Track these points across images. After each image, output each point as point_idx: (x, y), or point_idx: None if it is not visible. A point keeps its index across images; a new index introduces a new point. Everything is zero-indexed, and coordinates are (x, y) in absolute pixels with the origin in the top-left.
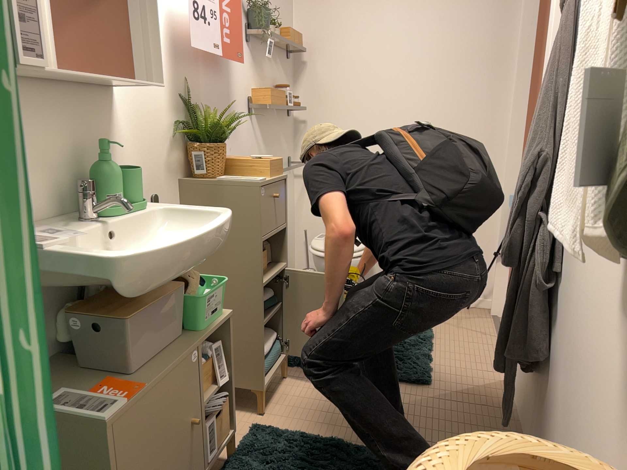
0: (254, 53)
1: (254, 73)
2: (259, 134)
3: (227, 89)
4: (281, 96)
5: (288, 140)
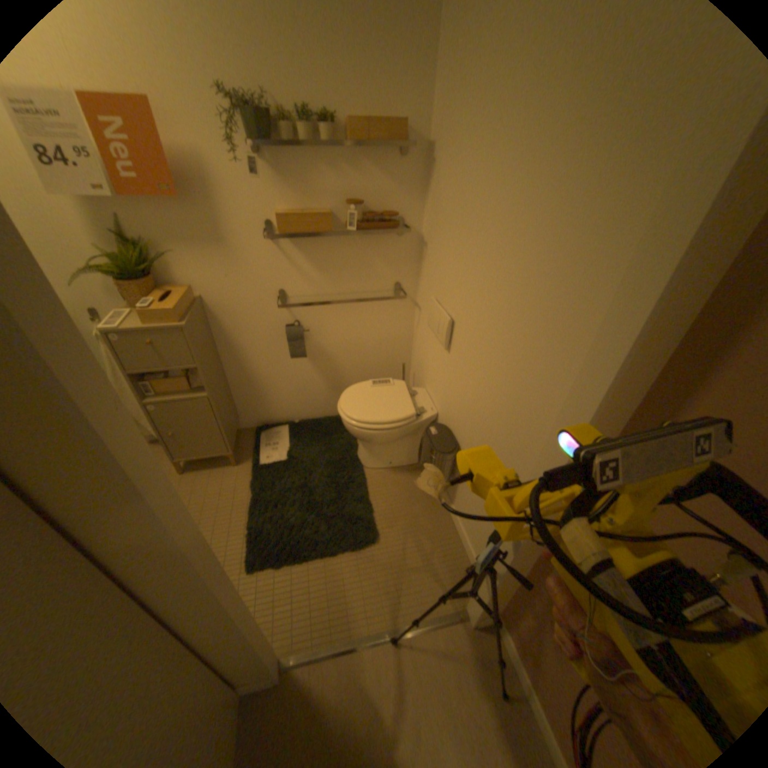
0: (277, 162)
1: (281, 189)
2: (300, 259)
3: (206, 215)
4: (313, 219)
5: (395, 264)
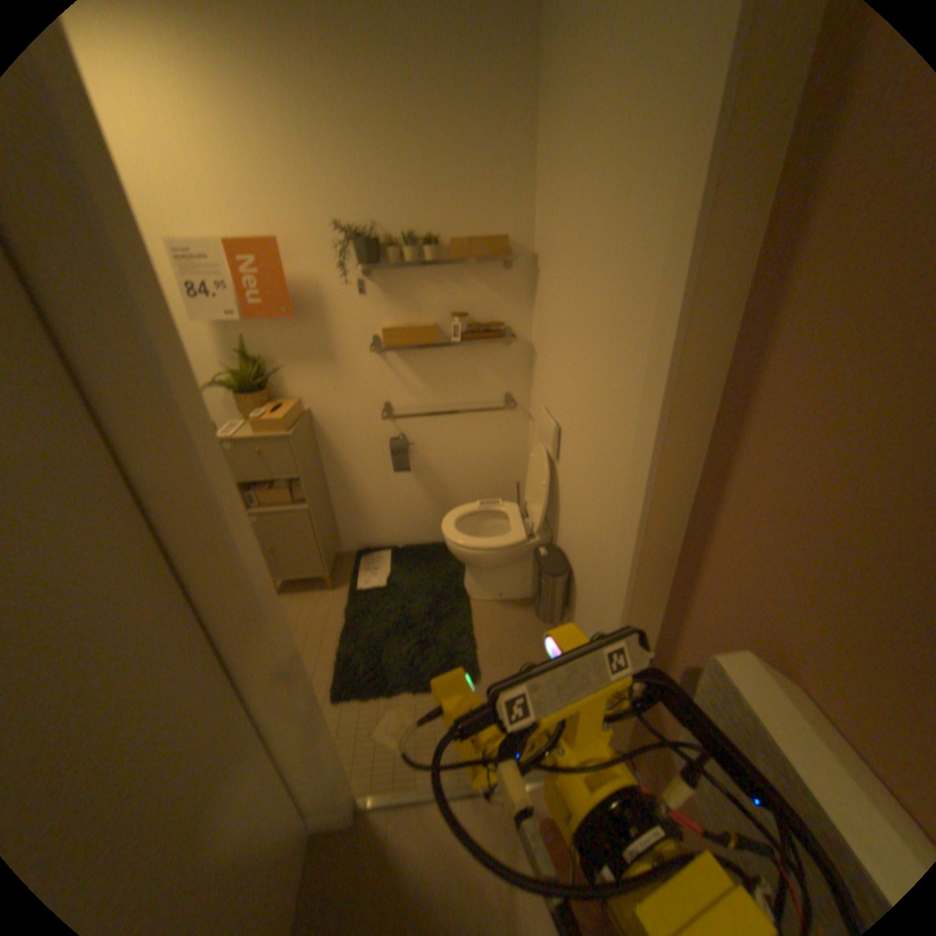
0: (385, 284)
1: (388, 308)
2: (406, 373)
3: (319, 335)
4: (417, 334)
5: (504, 376)
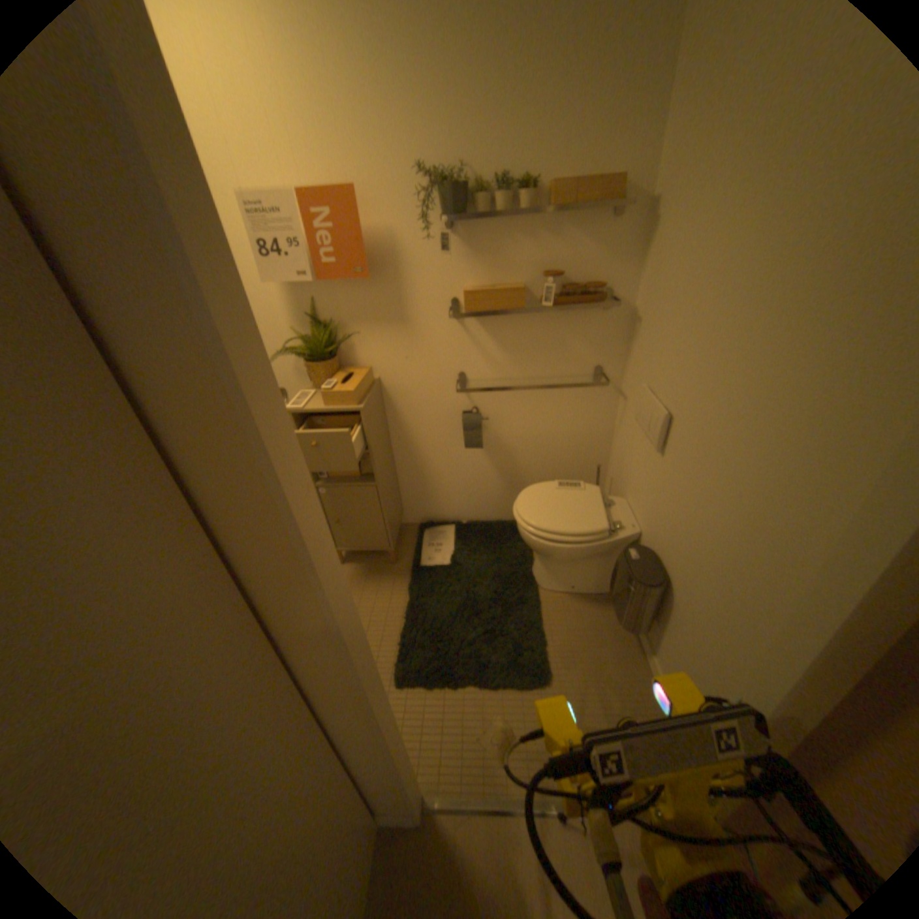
0: (470, 236)
1: (471, 264)
2: (485, 338)
3: (394, 296)
4: (504, 295)
5: (597, 344)
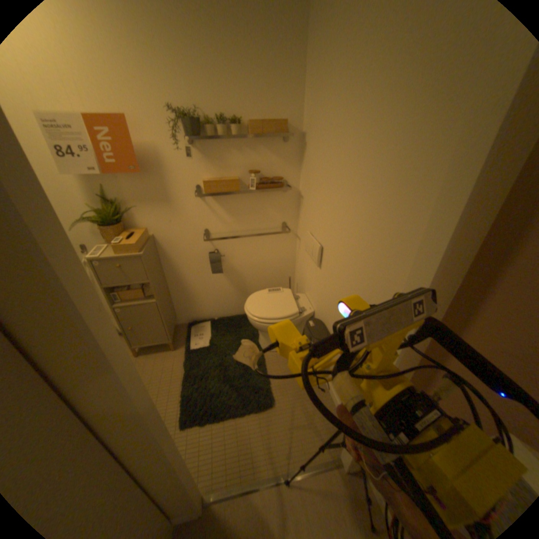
0: (204, 149)
1: (206, 165)
2: (219, 209)
3: (158, 183)
4: (227, 184)
5: (281, 210)
